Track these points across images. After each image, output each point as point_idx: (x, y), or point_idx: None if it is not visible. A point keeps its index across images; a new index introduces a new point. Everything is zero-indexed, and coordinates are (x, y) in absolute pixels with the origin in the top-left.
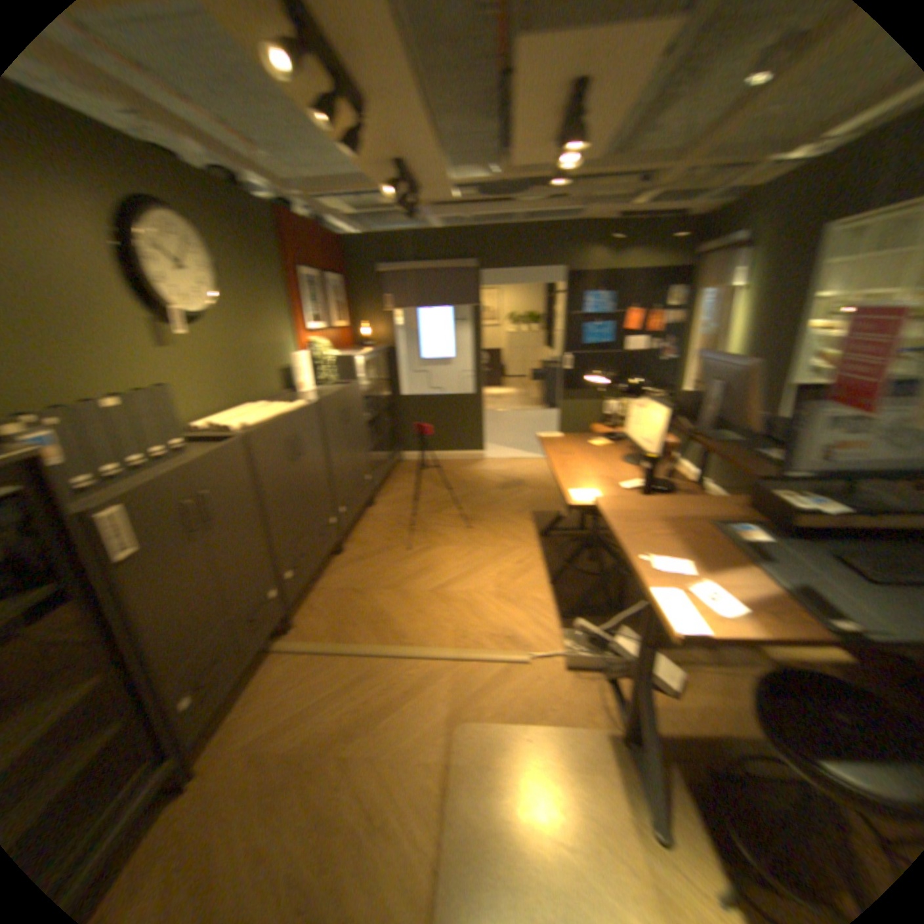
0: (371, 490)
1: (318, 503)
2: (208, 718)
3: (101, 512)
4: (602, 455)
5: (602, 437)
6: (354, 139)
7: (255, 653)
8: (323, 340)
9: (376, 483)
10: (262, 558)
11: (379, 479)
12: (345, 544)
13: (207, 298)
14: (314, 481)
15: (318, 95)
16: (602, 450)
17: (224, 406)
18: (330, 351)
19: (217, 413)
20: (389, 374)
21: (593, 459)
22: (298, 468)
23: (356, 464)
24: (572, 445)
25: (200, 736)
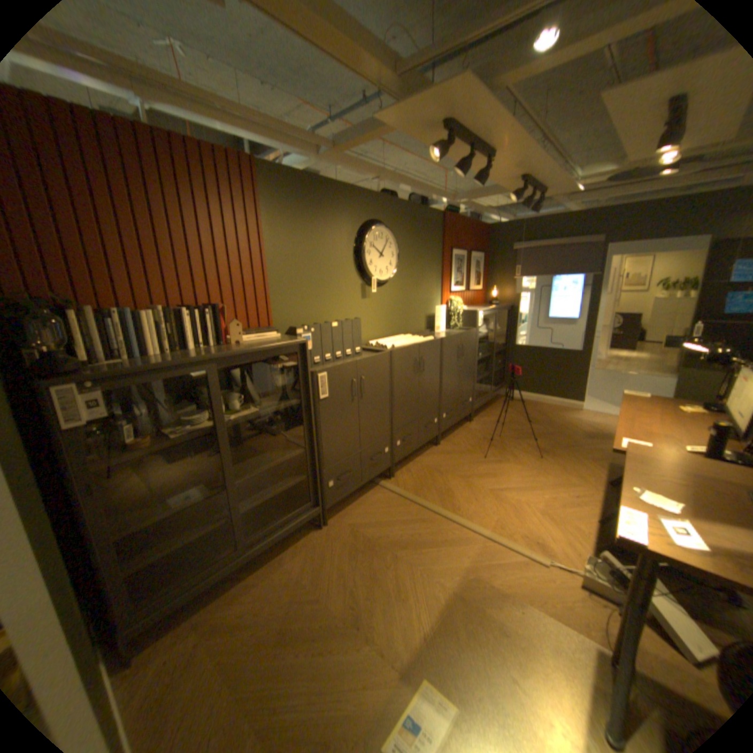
0: (469, 409)
1: (425, 404)
2: (337, 499)
3: (317, 373)
4: (684, 419)
5: (700, 405)
6: (488, 170)
7: (368, 479)
8: (457, 298)
9: (474, 405)
10: (383, 426)
11: (477, 403)
12: (439, 440)
13: (389, 272)
14: (425, 390)
15: (463, 154)
16: (689, 416)
17: (385, 335)
18: (459, 306)
19: (380, 338)
20: (505, 326)
21: (670, 421)
22: (416, 379)
23: (460, 387)
24: (654, 406)
25: (332, 505)
